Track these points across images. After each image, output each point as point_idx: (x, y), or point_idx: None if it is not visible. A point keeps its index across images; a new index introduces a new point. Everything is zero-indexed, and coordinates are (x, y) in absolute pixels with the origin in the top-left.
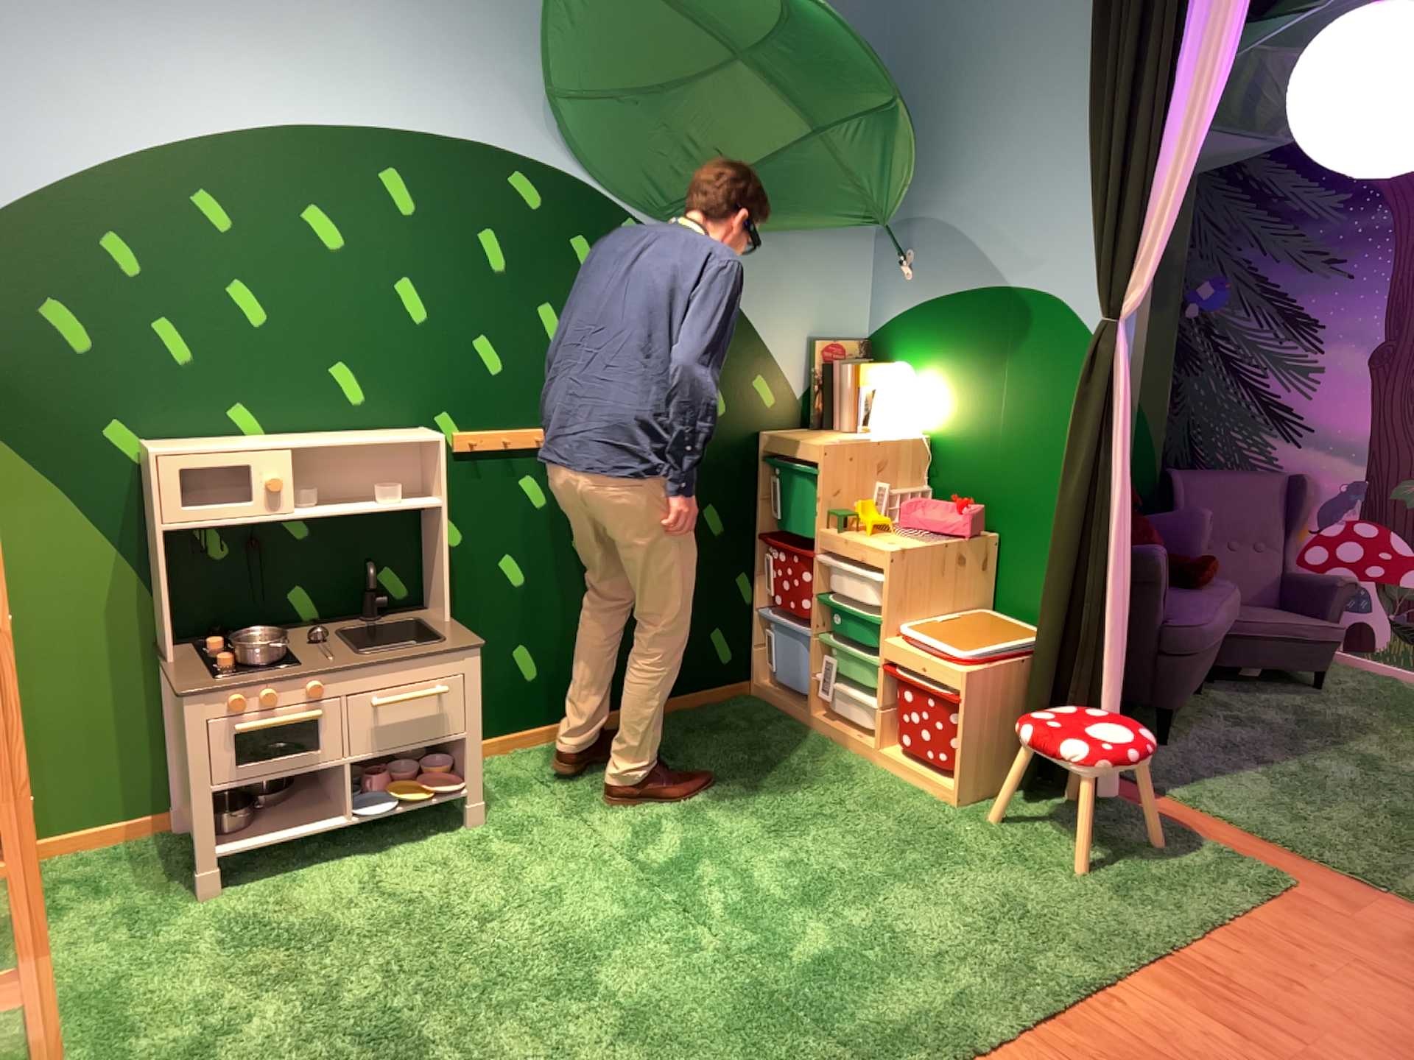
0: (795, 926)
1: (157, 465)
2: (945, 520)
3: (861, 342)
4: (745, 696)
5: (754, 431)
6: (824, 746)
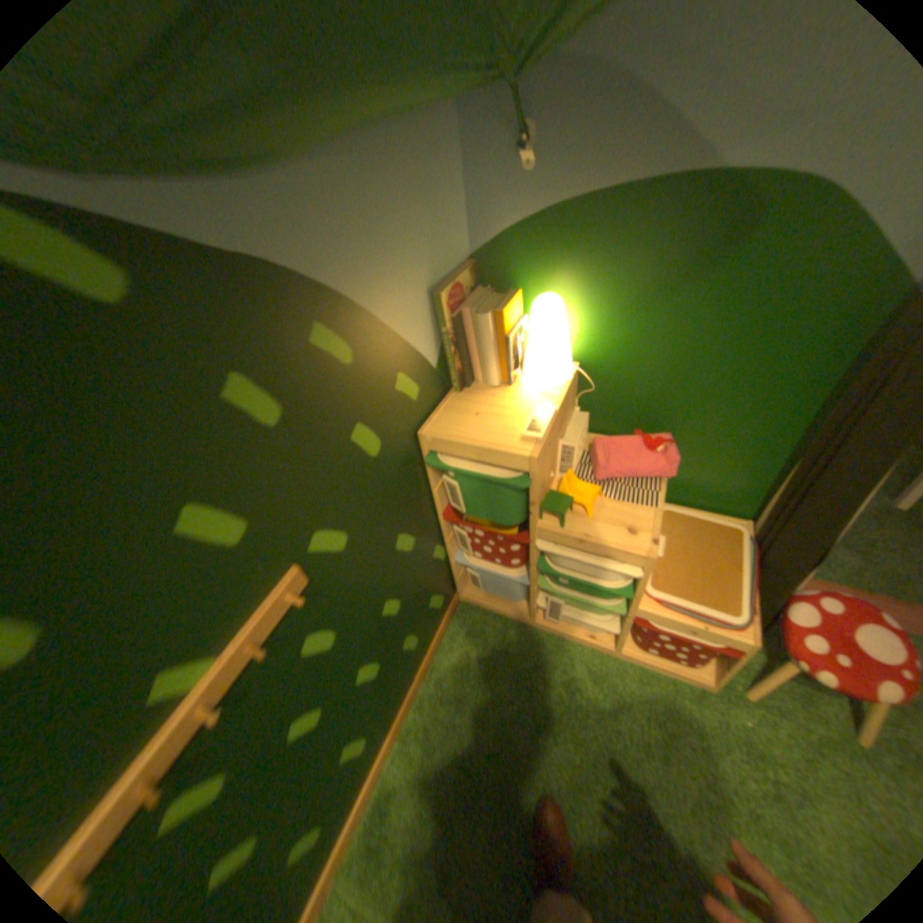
0: None
1: None
2: (645, 466)
3: (471, 267)
4: (458, 607)
5: (412, 437)
6: (563, 651)
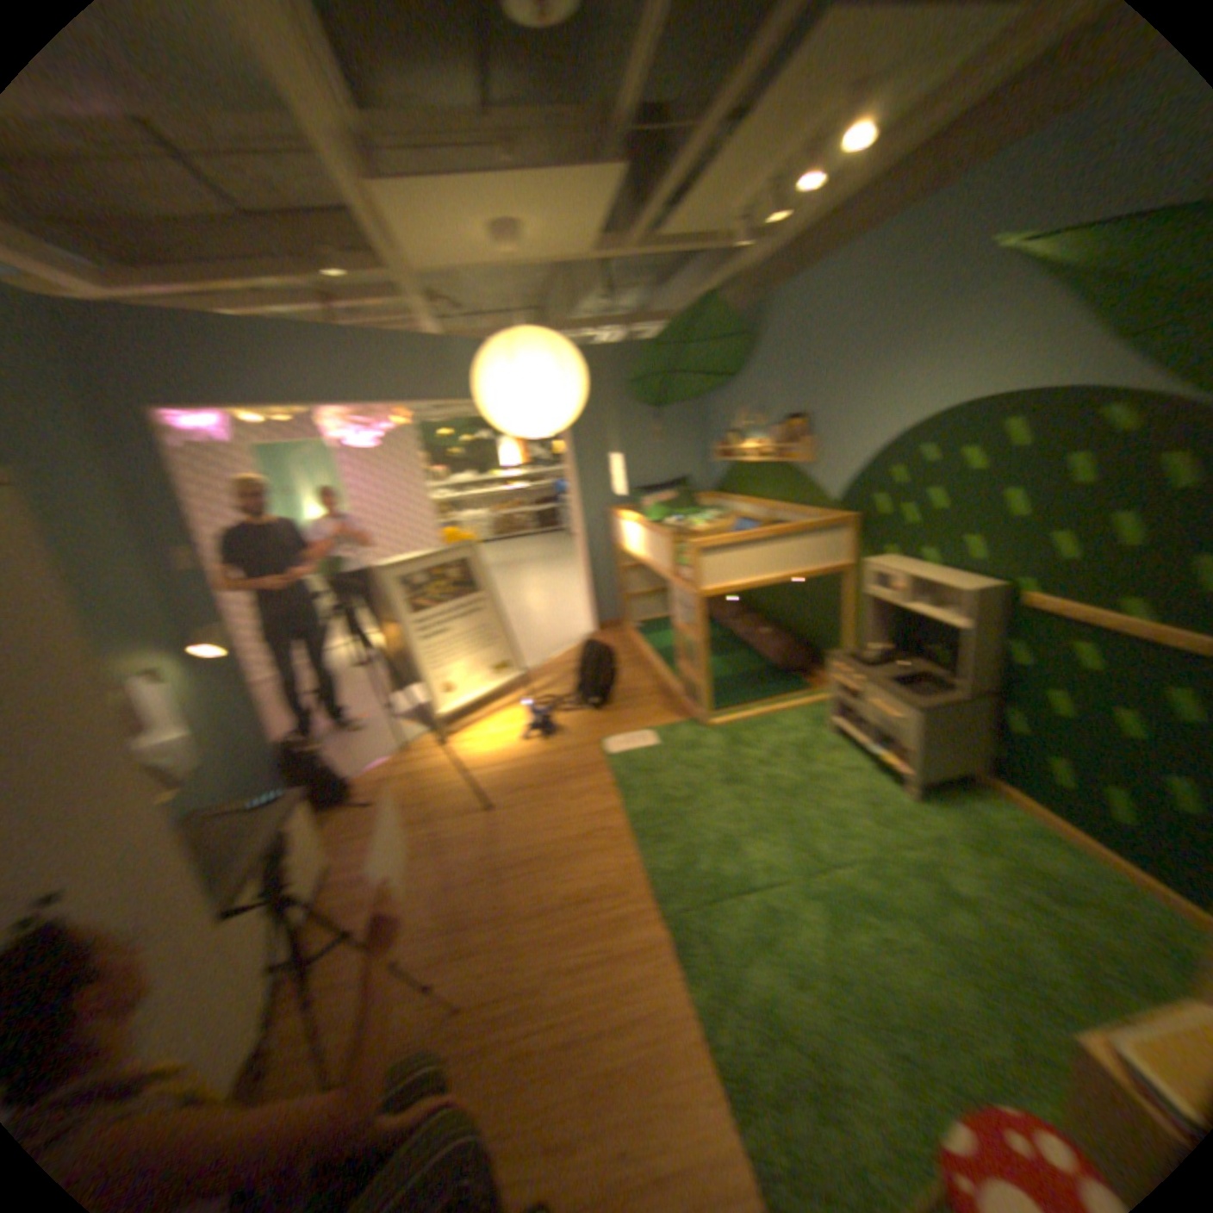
0: (809, 925)
1: (871, 567)
2: None
3: None
4: None
5: None
6: None
